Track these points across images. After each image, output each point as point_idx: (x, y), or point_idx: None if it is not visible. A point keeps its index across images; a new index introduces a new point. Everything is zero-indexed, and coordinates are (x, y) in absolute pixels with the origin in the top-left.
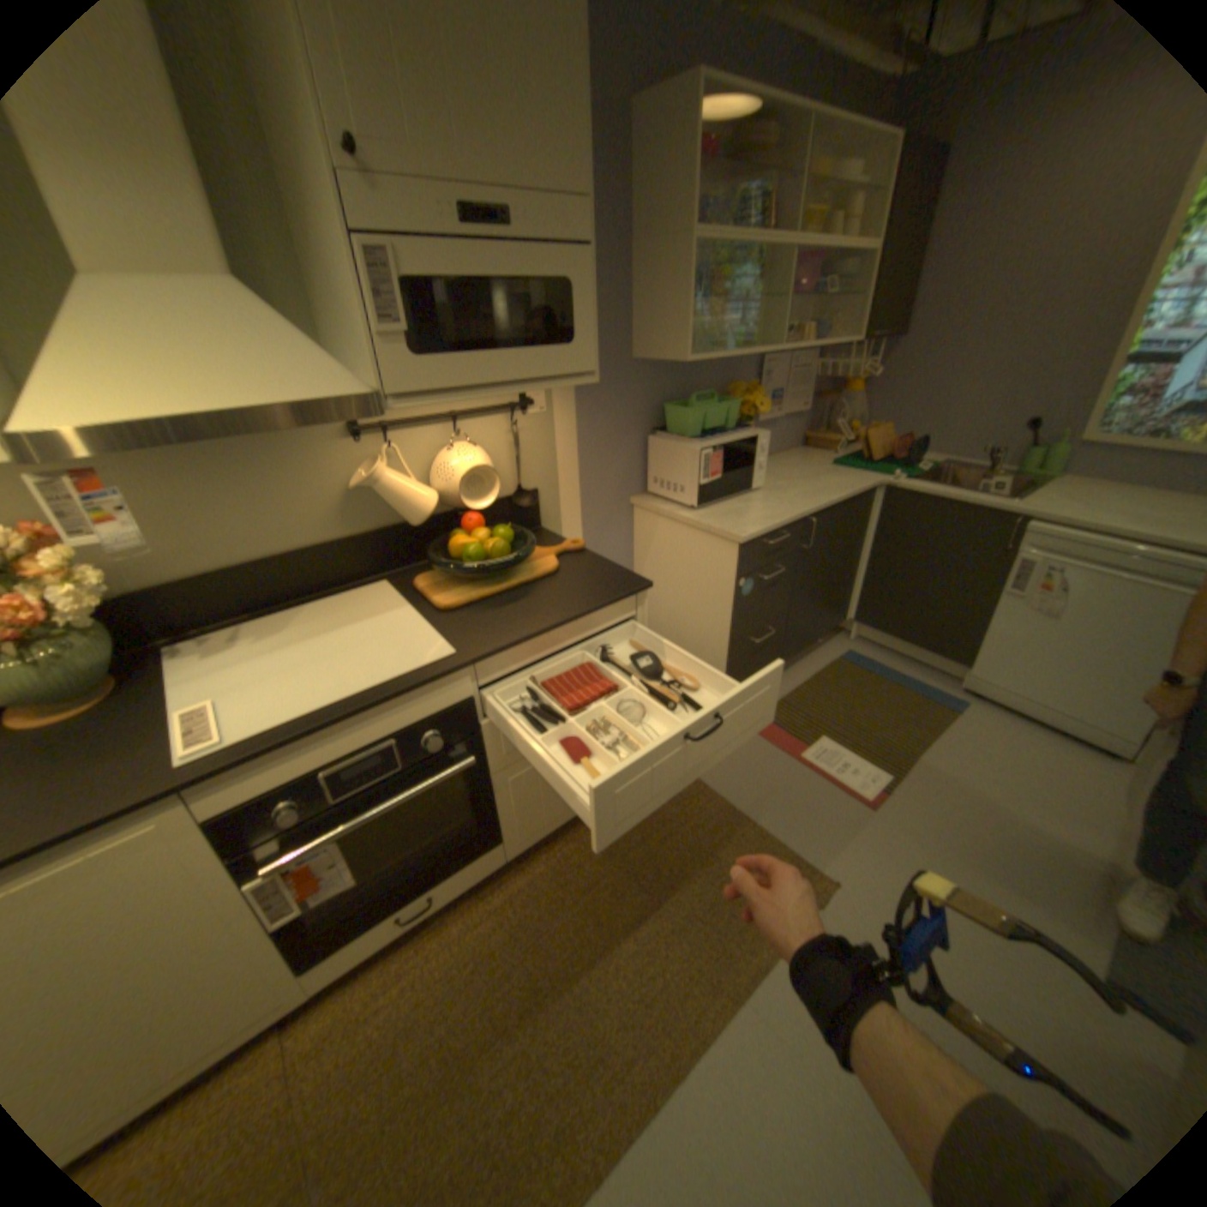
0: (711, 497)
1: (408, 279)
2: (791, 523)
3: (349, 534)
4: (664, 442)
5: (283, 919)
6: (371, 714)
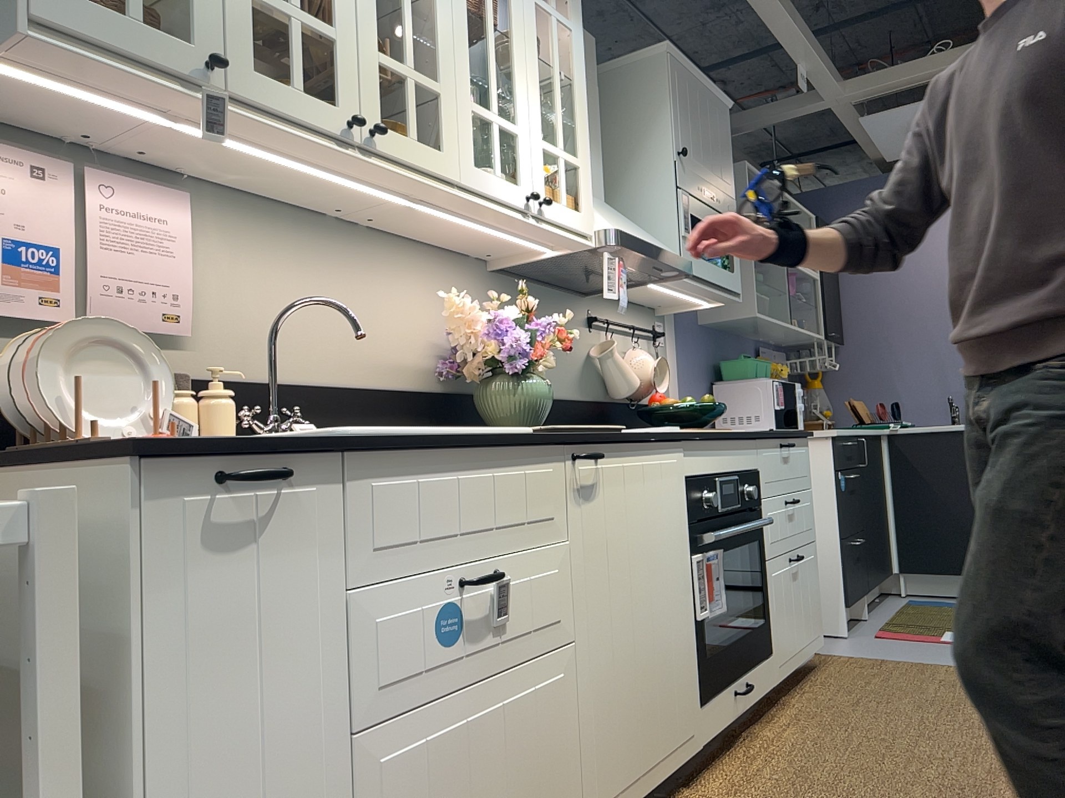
0: (782, 423)
1: (691, 215)
2: (852, 437)
3: (585, 399)
4: (731, 387)
5: (704, 615)
6: (732, 447)
